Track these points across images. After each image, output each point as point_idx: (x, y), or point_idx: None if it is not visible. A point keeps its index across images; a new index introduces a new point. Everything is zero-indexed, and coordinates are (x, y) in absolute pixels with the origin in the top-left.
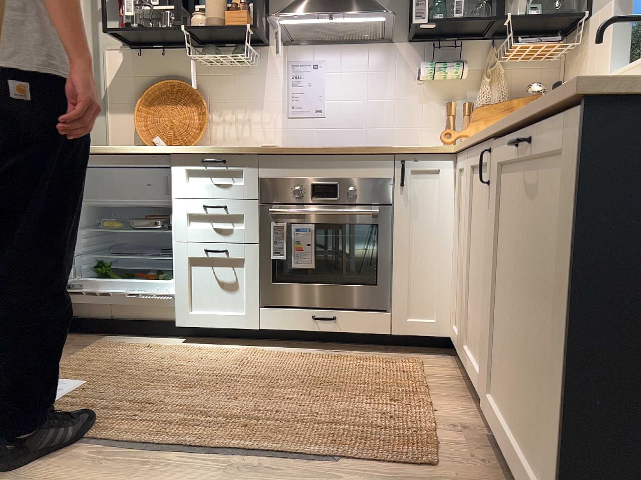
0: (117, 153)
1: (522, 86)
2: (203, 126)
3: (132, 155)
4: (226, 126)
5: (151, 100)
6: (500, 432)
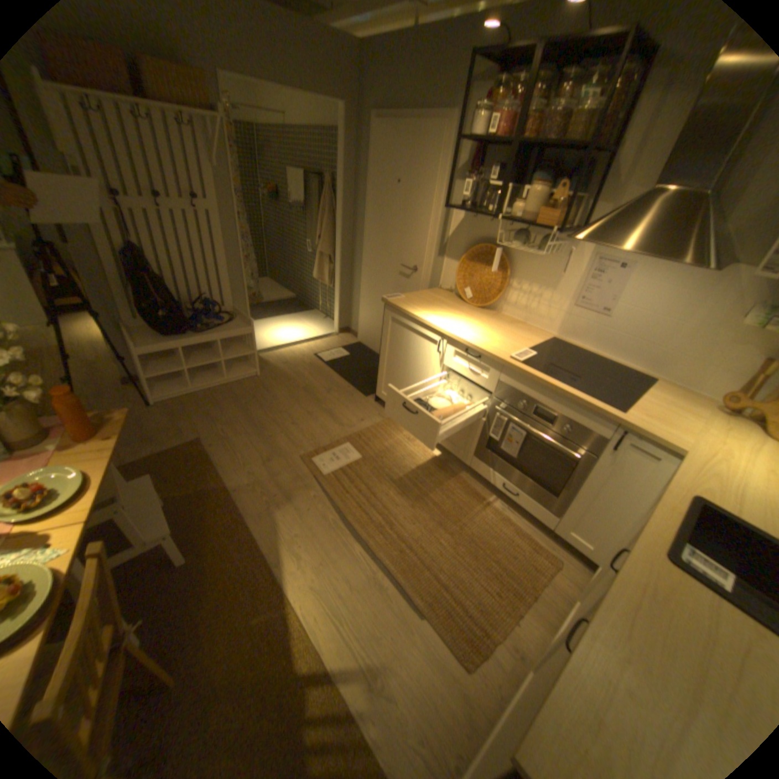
0: (419, 321)
1: None
2: (502, 291)
3: (427, 325)
4: (521, 294)
5: (474, 256)
6: (515, 695)
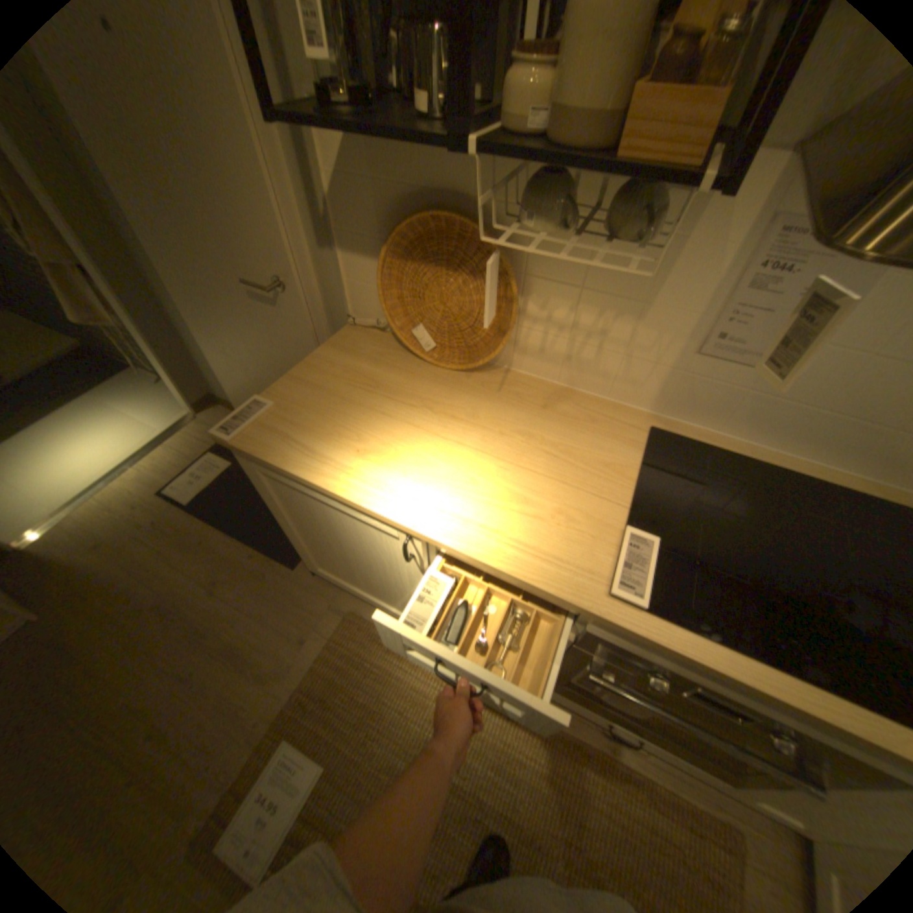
0: (333, 495)
1: None
2: (507, 332)
3: (357, 507)
4: (554, 328)
5: (411, 242)
6: None
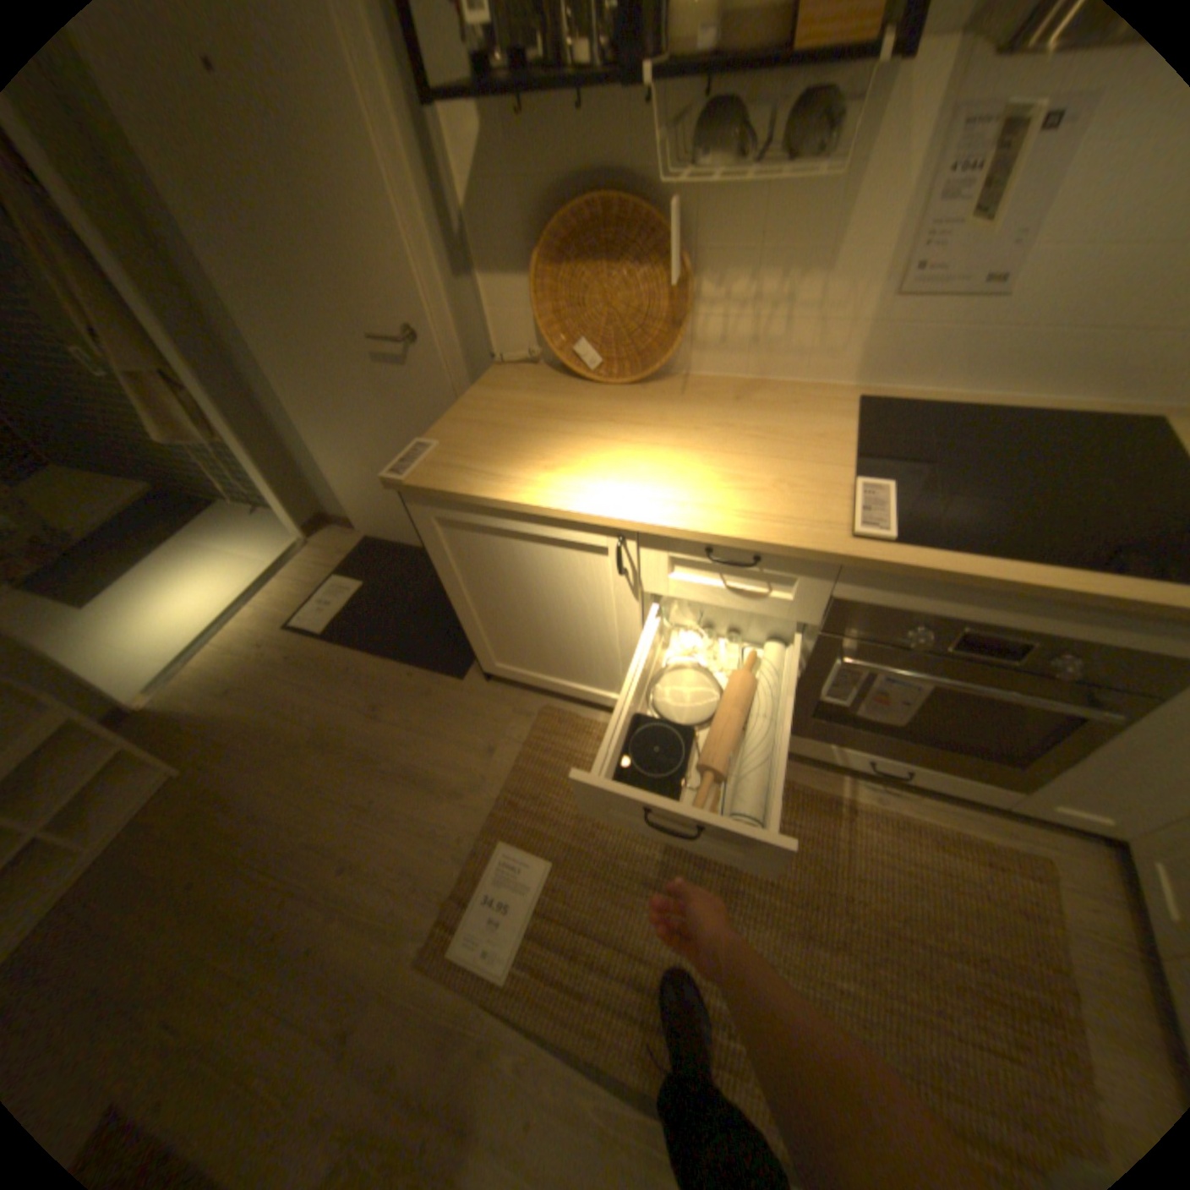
0: (530, 510)
1: None
2: (683, 319)
3: (558, 516)
4: (734, 307)
5: (562, 240)
6: None
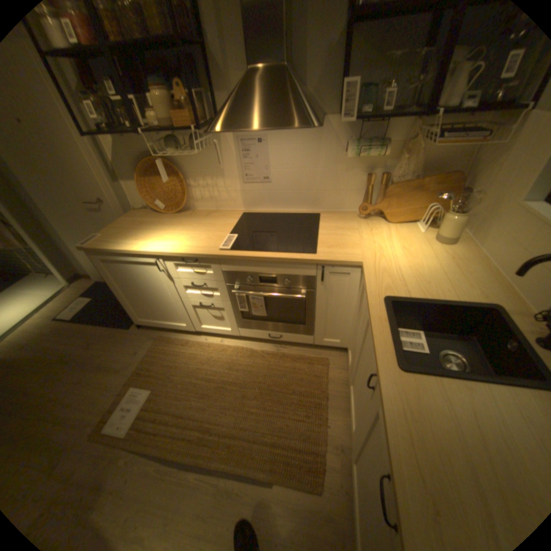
0: (126, 253)
1: (440, 154)
2: (185, 193)
3: (135, 254)
4: (201, 189)
5: (144, 171)
6: (352, 488)
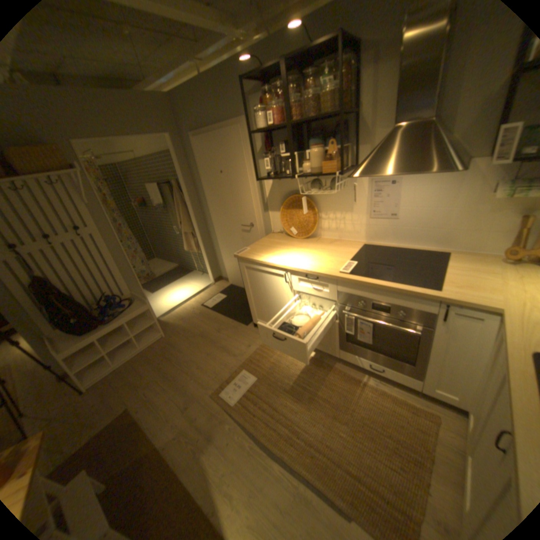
0: (265, 263)
1: None
2: (316, 223)
3: (271, 265)
4: (330, 221)
5: (288, 205)
6: None
